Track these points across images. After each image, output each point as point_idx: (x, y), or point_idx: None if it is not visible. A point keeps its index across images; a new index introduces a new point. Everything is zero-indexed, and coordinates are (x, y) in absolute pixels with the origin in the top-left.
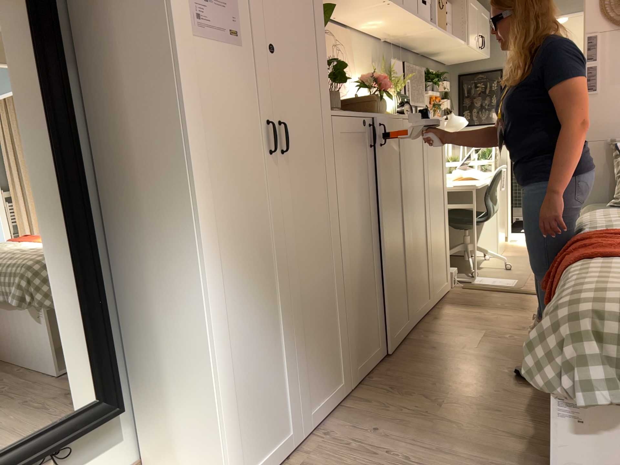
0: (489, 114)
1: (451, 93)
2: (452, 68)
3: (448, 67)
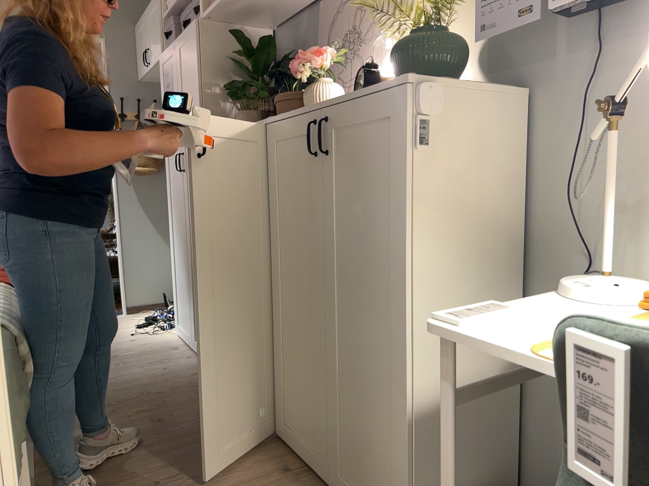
0: None
1: None
2: None
3: None
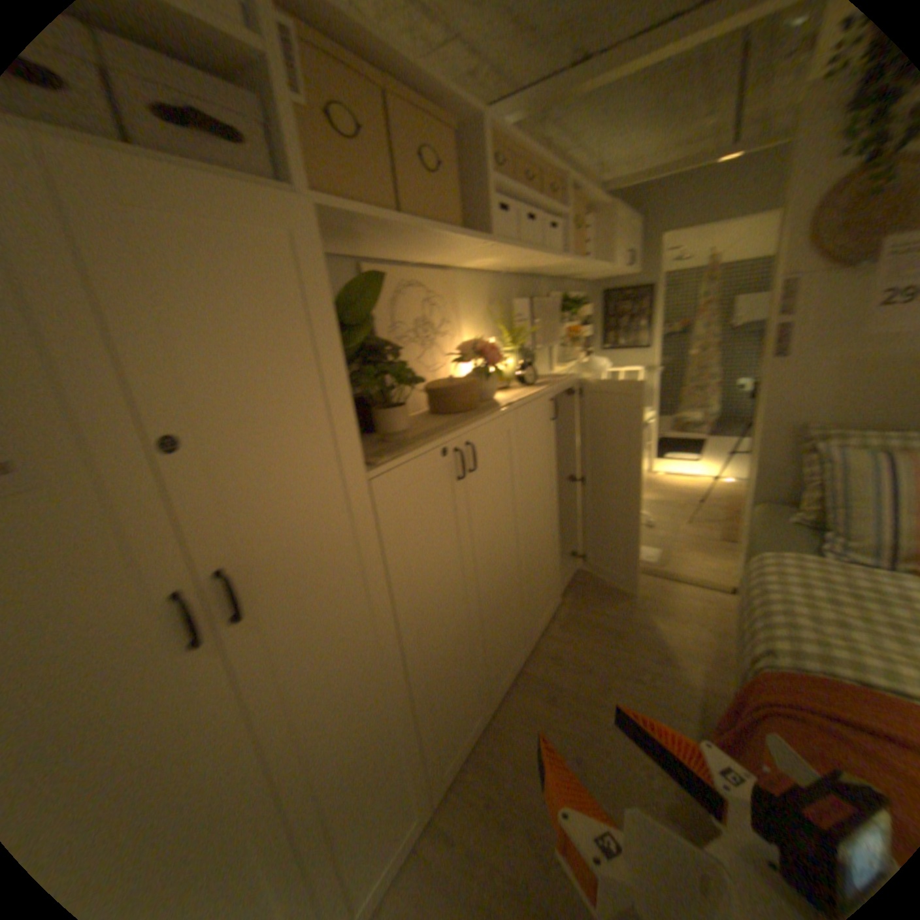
0: (638, 336)
1: (596, 311)
2: (598, 282)
3: (594, 282)
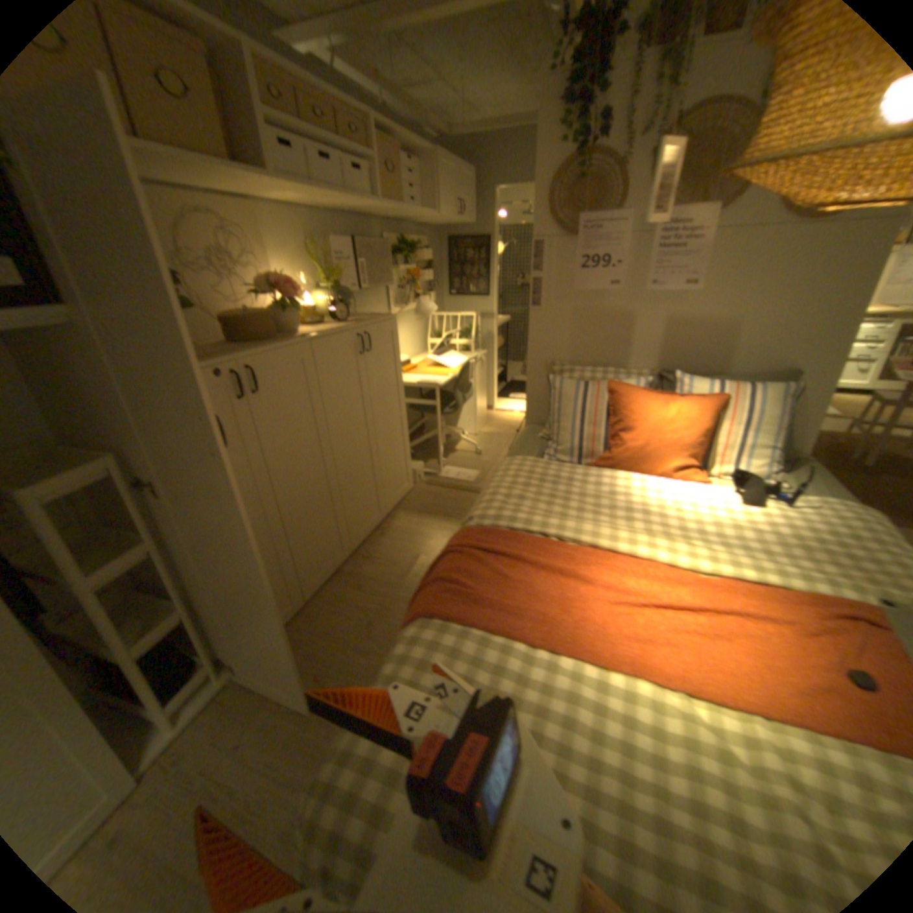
0: (479, 284)
1: (442, 257)
2: (443, 228)
3: (438, 228)
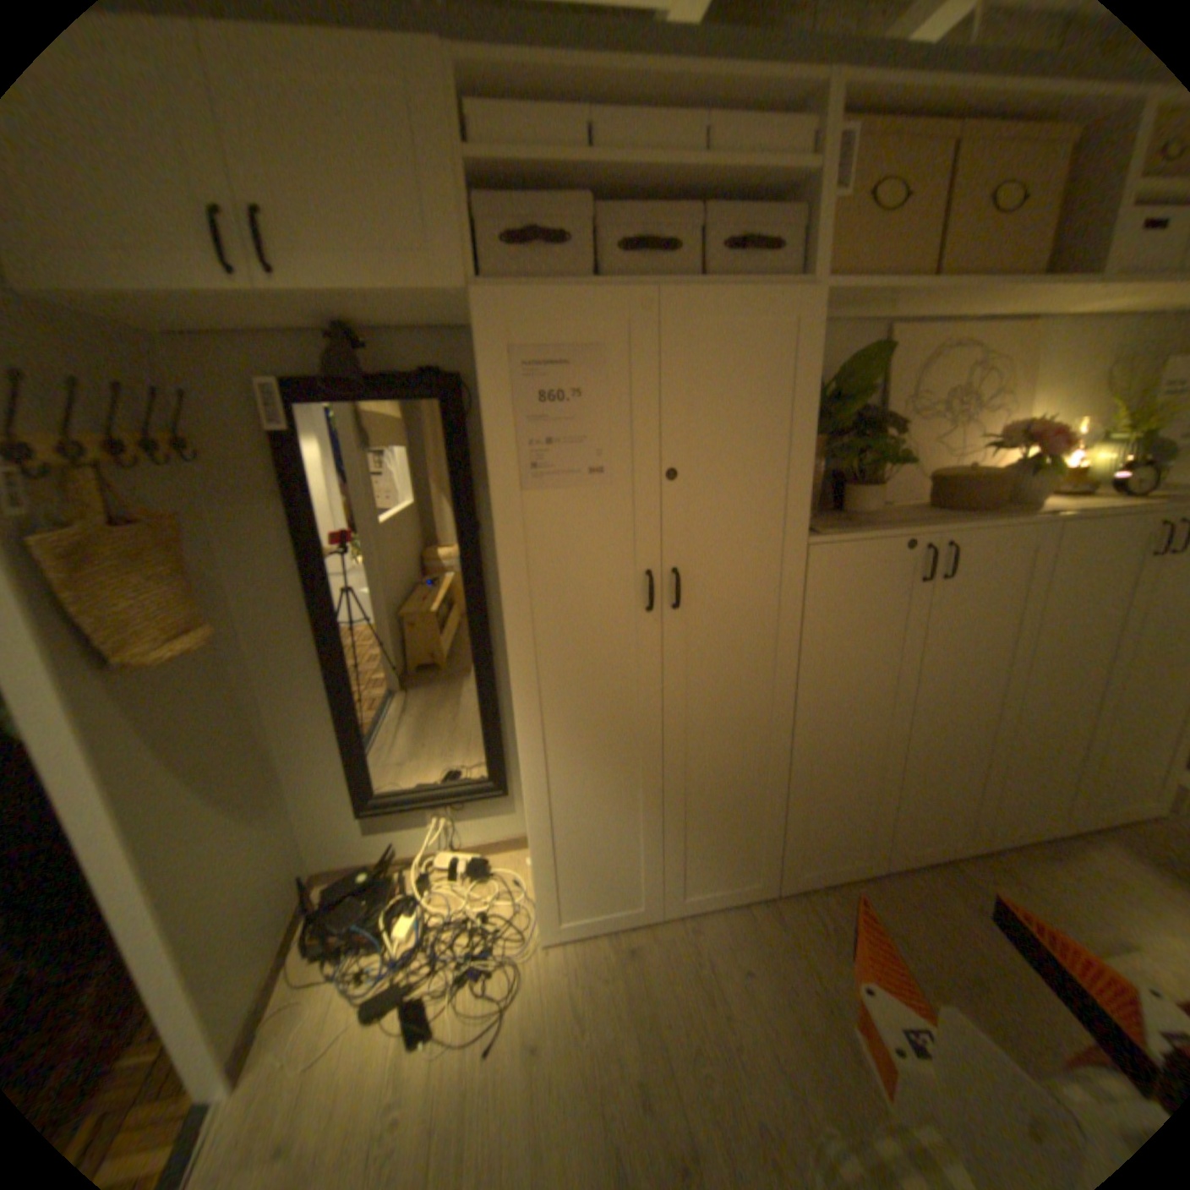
0: None
1: None
2: None
3: None
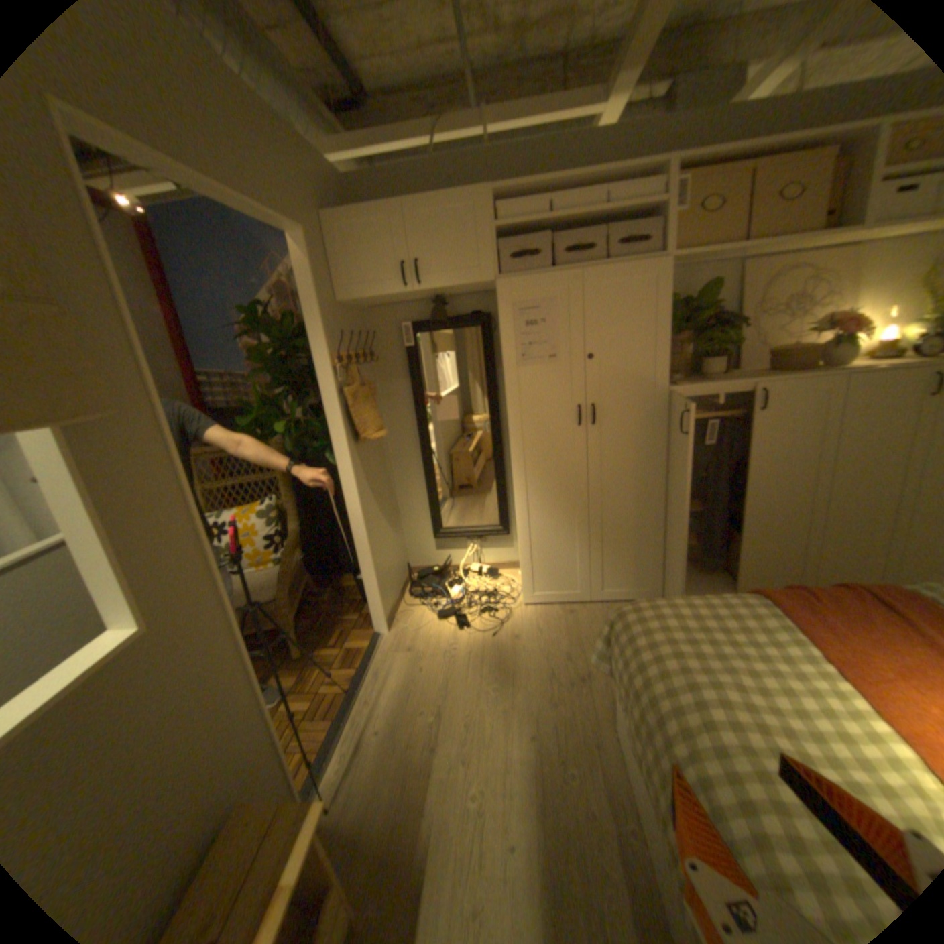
0: None
1: None
2: None
3: None
